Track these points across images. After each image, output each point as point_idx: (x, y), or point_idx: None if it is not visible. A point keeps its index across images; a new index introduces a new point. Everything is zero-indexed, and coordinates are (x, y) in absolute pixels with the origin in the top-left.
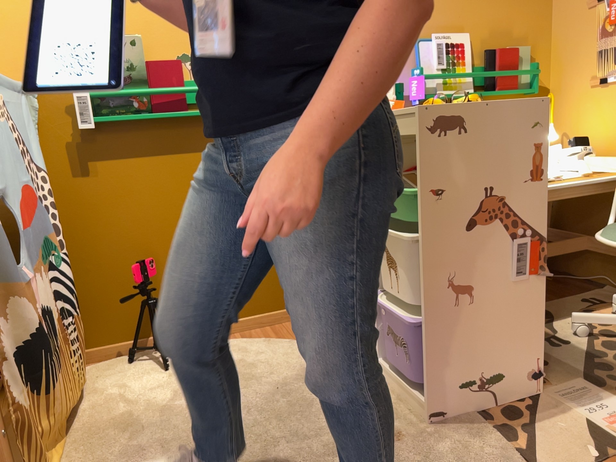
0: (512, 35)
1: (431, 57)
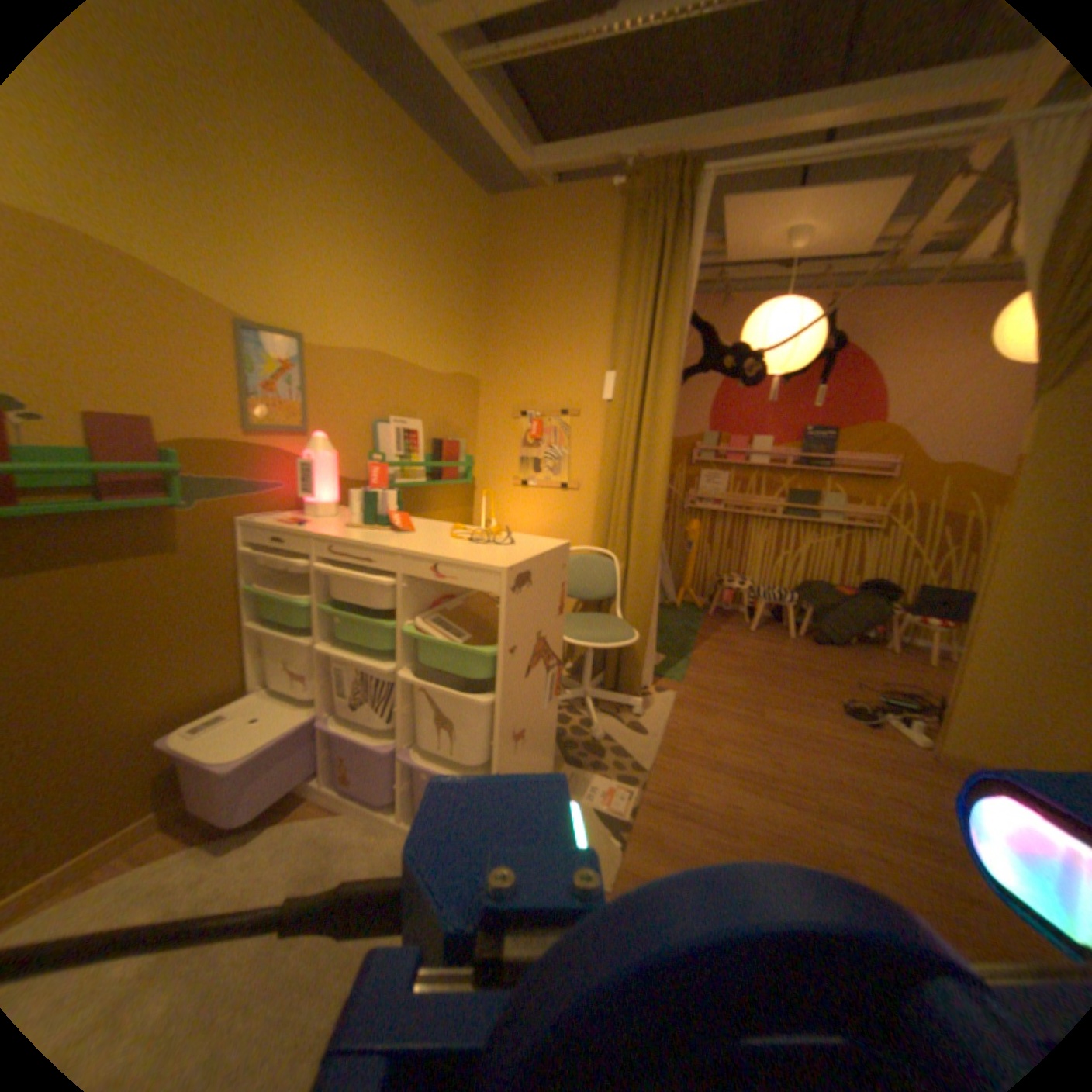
0: (451, 426)
1: (389, 442)
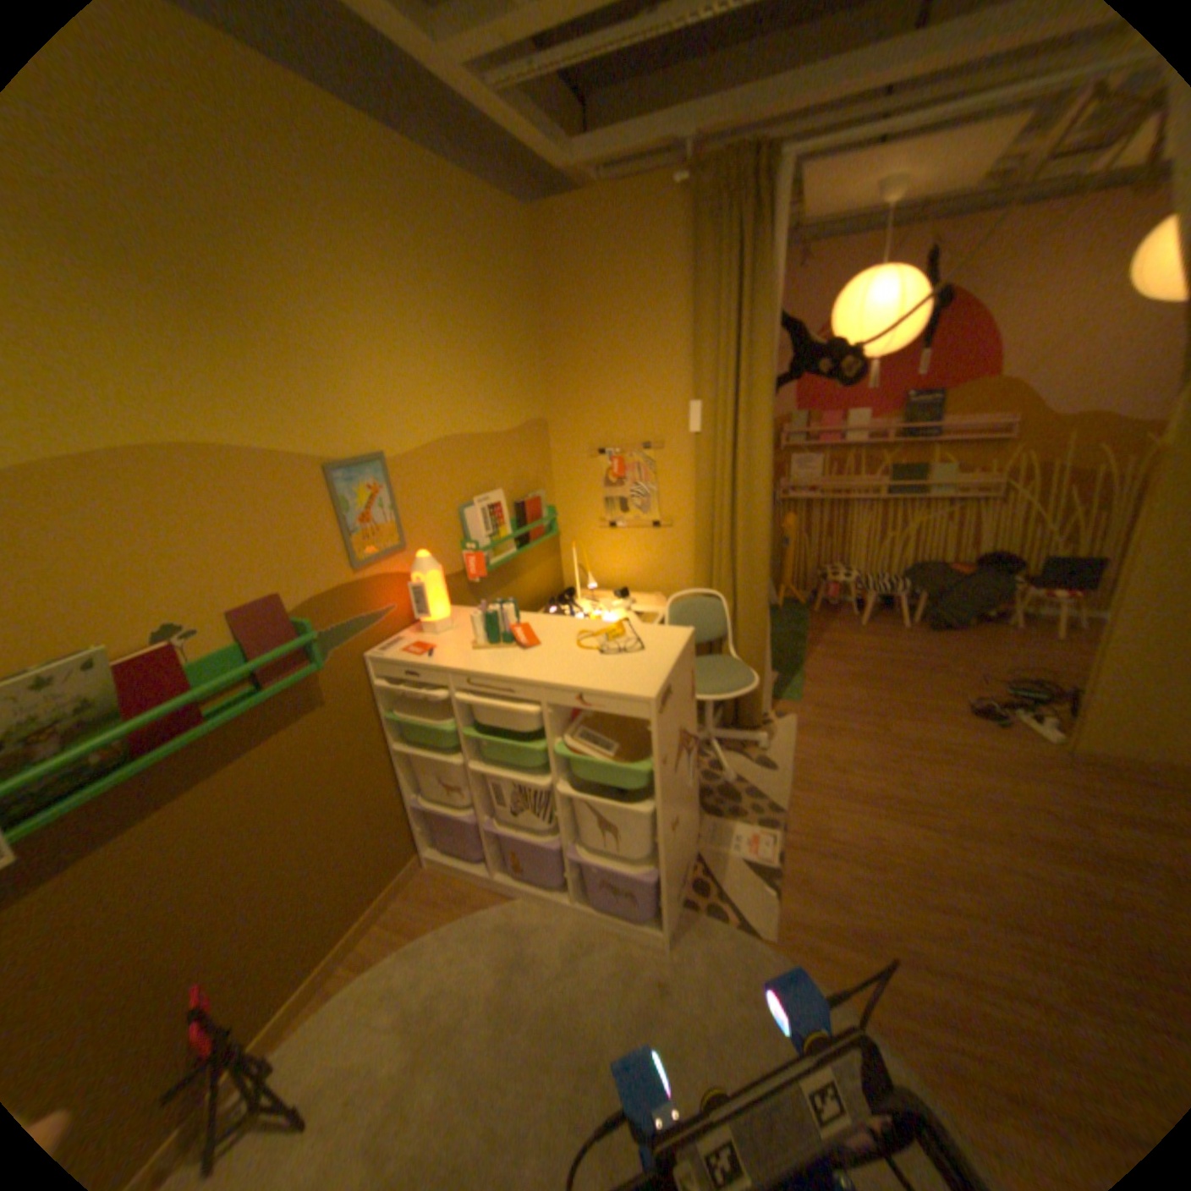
0: (530, 480)
1: (478, 524)
